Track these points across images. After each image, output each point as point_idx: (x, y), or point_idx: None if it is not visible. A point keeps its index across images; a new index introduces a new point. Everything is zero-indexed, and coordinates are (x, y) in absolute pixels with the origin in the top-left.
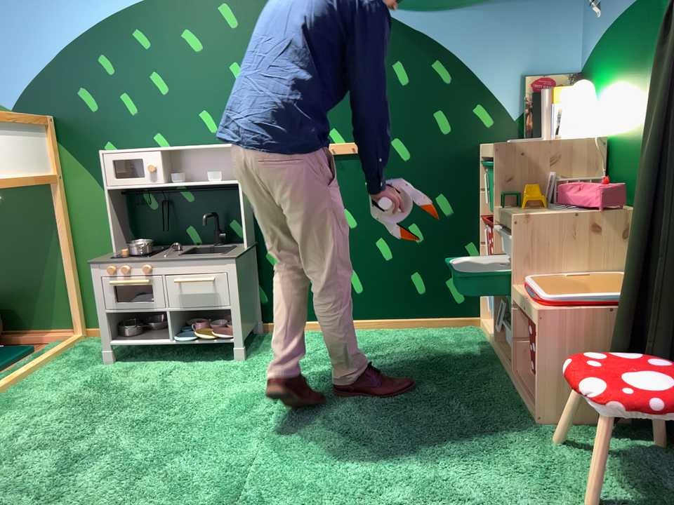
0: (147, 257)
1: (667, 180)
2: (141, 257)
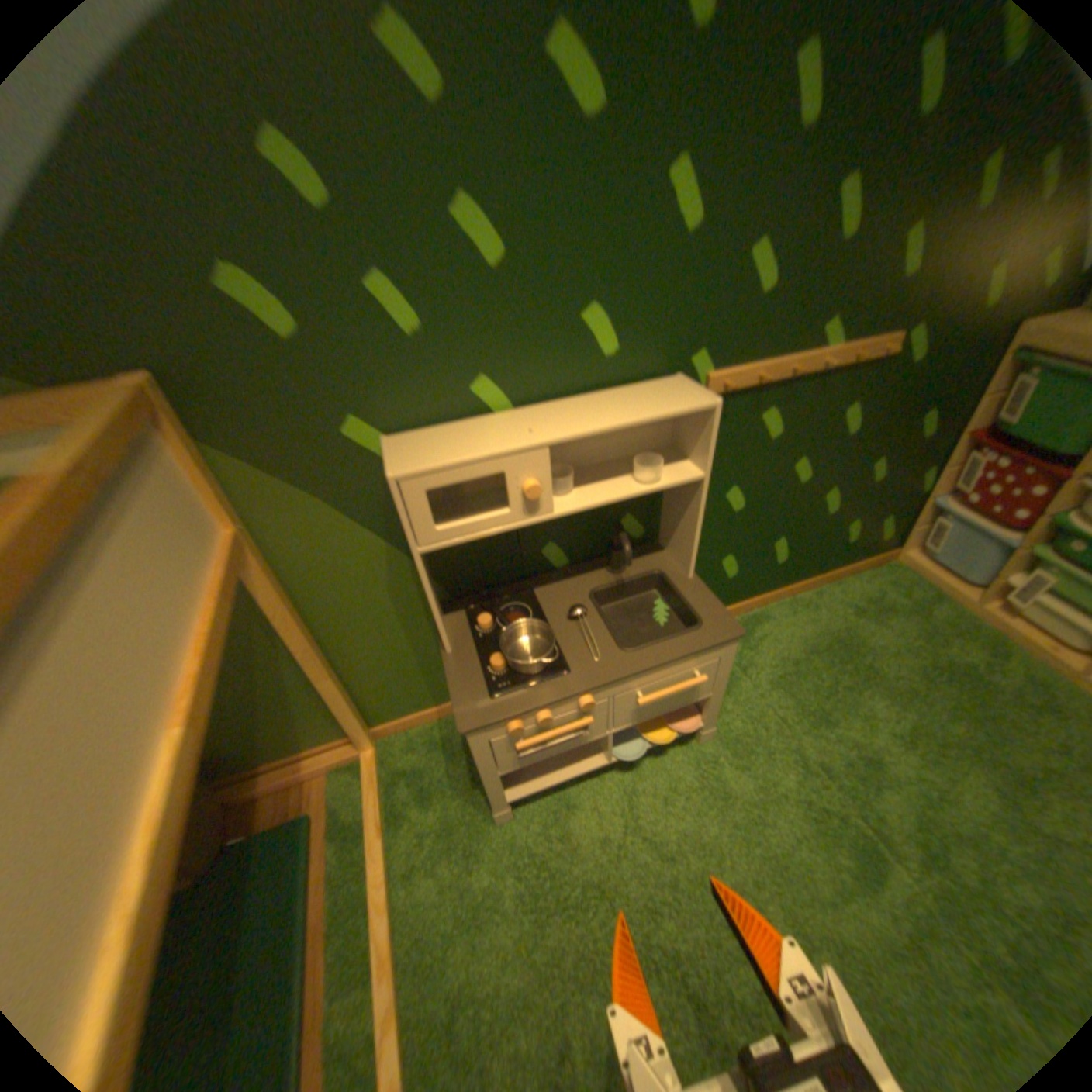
0: (562, 669)
1: None
2: (549, 672)
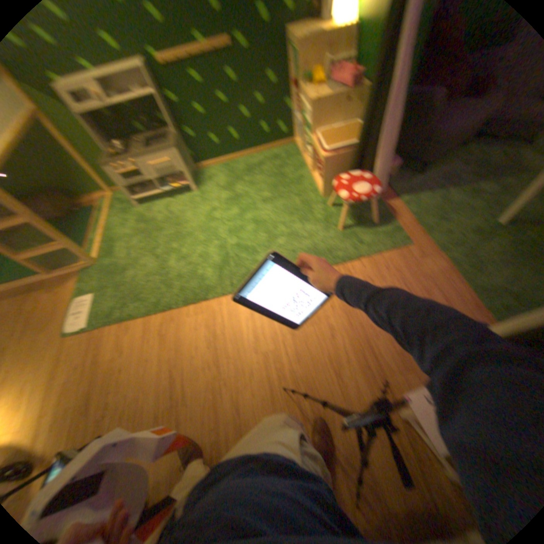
0: (125, 153)
1: (382, 70)
2: (122, 154)
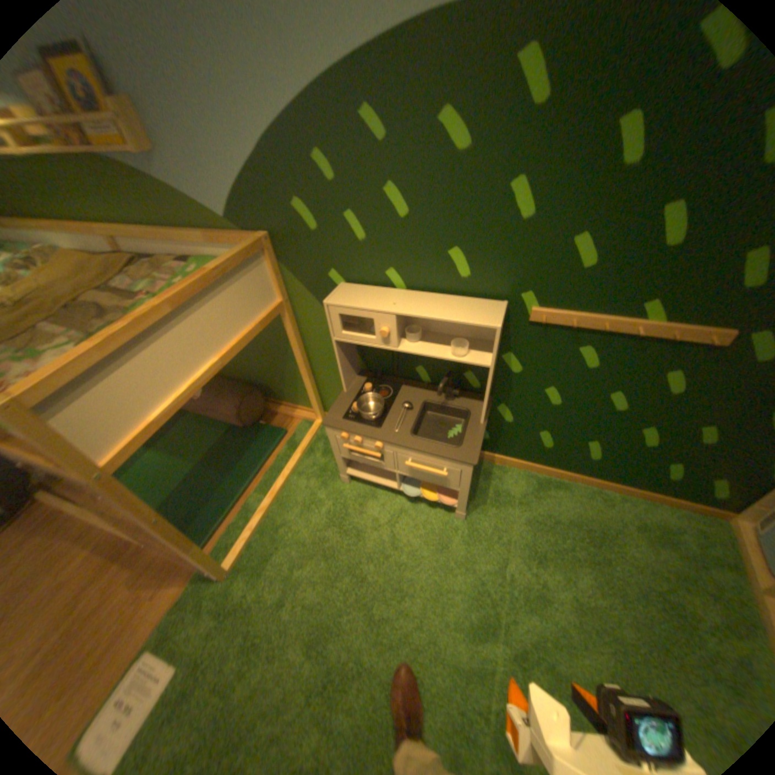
0: (379, 425)
1: None
2: (373, 423)
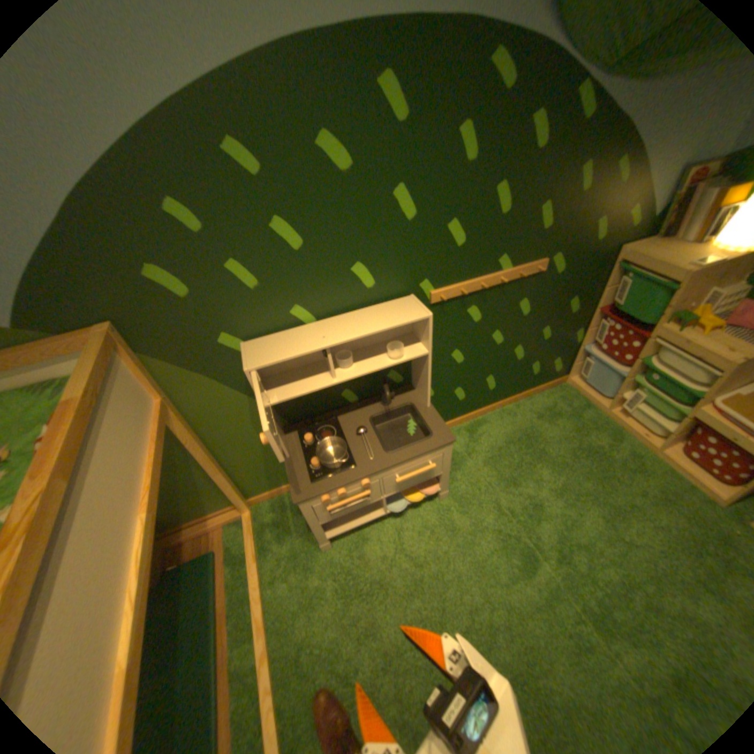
0: (351, 464)
1: None
2: (344, 467)
